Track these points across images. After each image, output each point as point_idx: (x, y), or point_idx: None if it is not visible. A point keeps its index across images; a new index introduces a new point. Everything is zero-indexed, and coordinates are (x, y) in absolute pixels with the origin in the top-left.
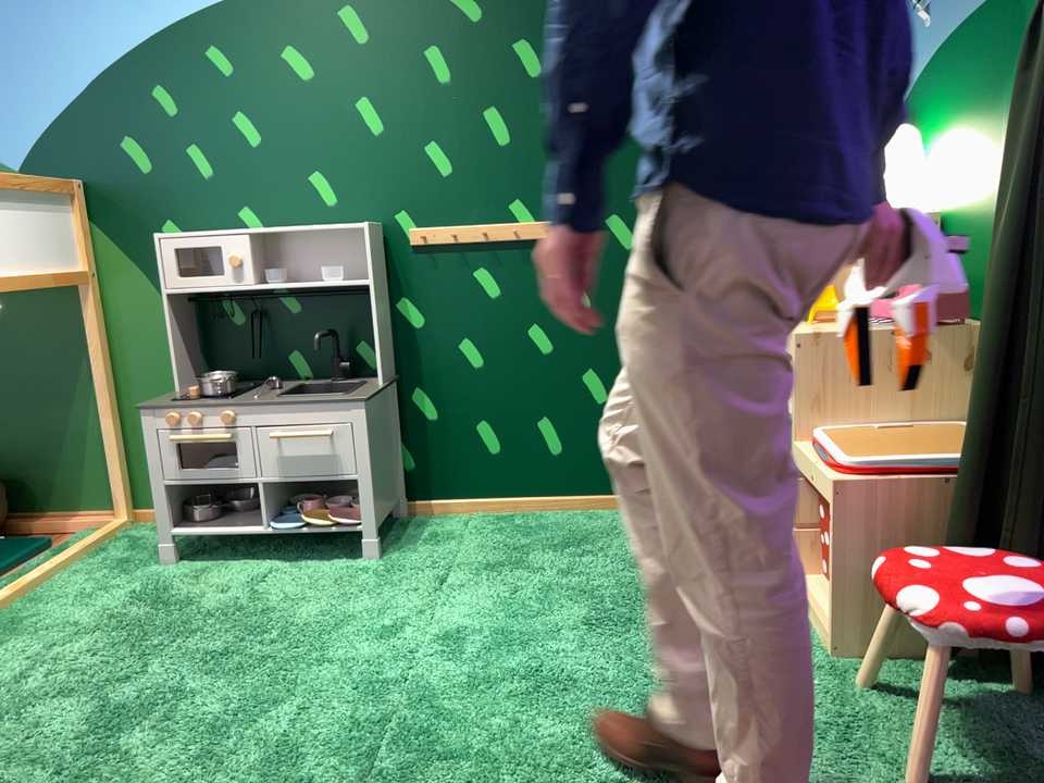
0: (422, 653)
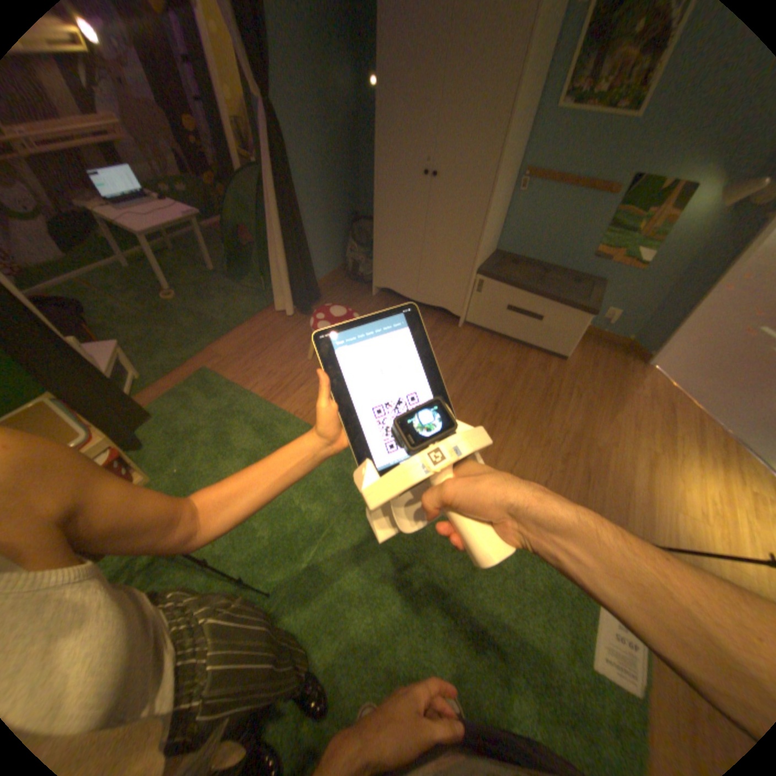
0: (278, 597)
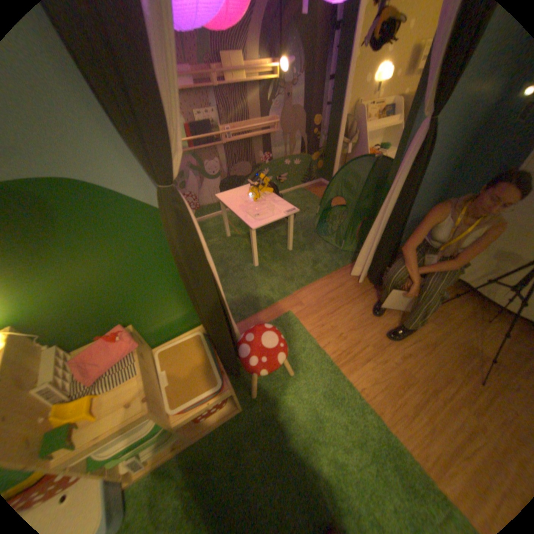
0: None
